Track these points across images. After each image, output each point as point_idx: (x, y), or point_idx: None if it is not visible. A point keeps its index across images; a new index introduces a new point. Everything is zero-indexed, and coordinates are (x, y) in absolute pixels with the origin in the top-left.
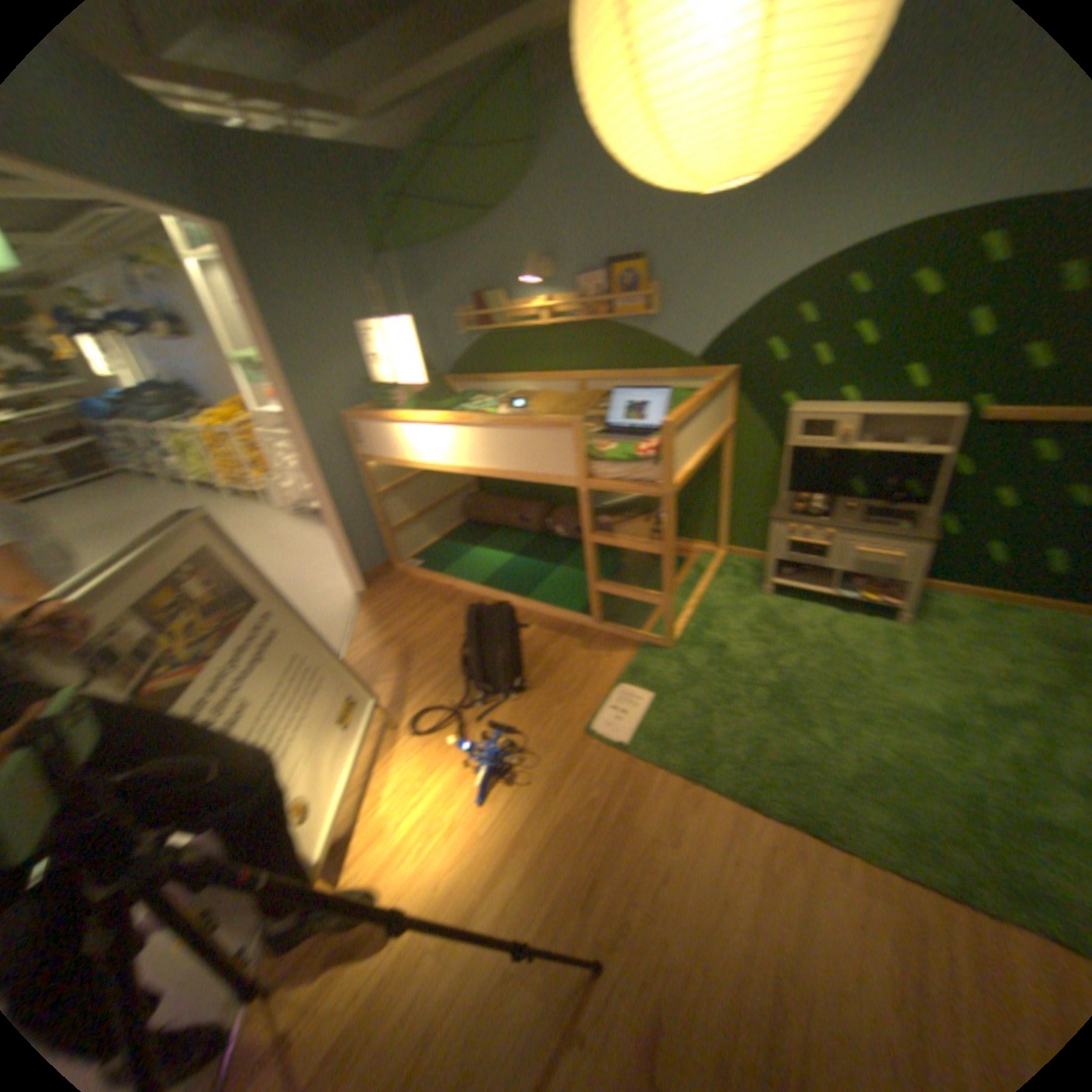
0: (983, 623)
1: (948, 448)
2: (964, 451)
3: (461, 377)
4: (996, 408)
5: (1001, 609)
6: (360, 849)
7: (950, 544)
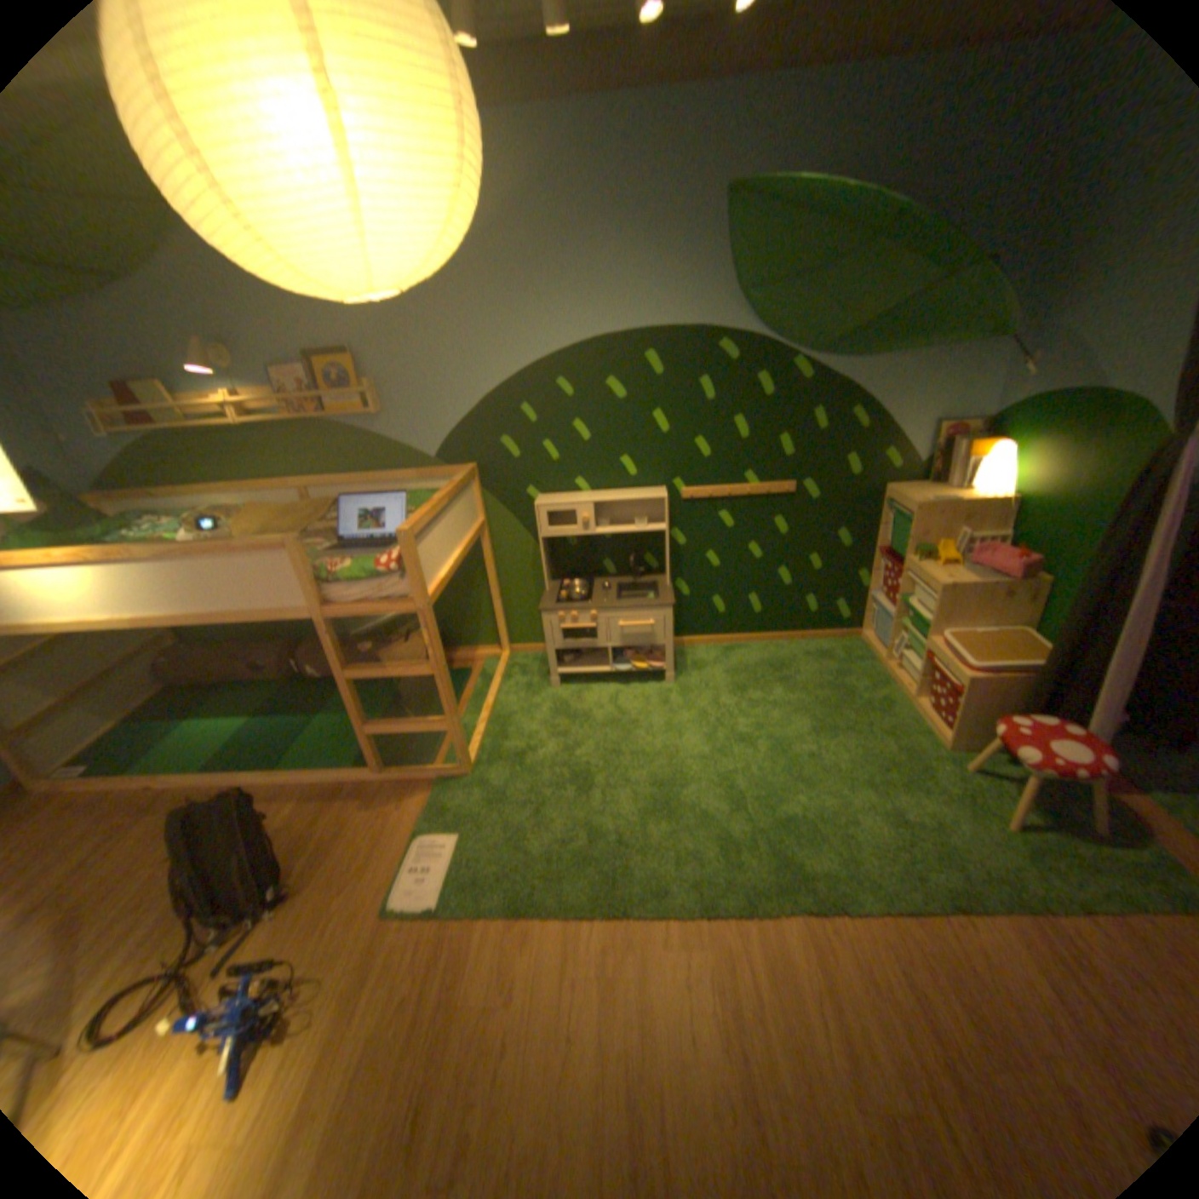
0: (722, 665)
1: (664, 525)
2: (676, 526)
3: (120, 494)
4: (687, 490)
5: (732, 650)
6: None
7: (686, 604)
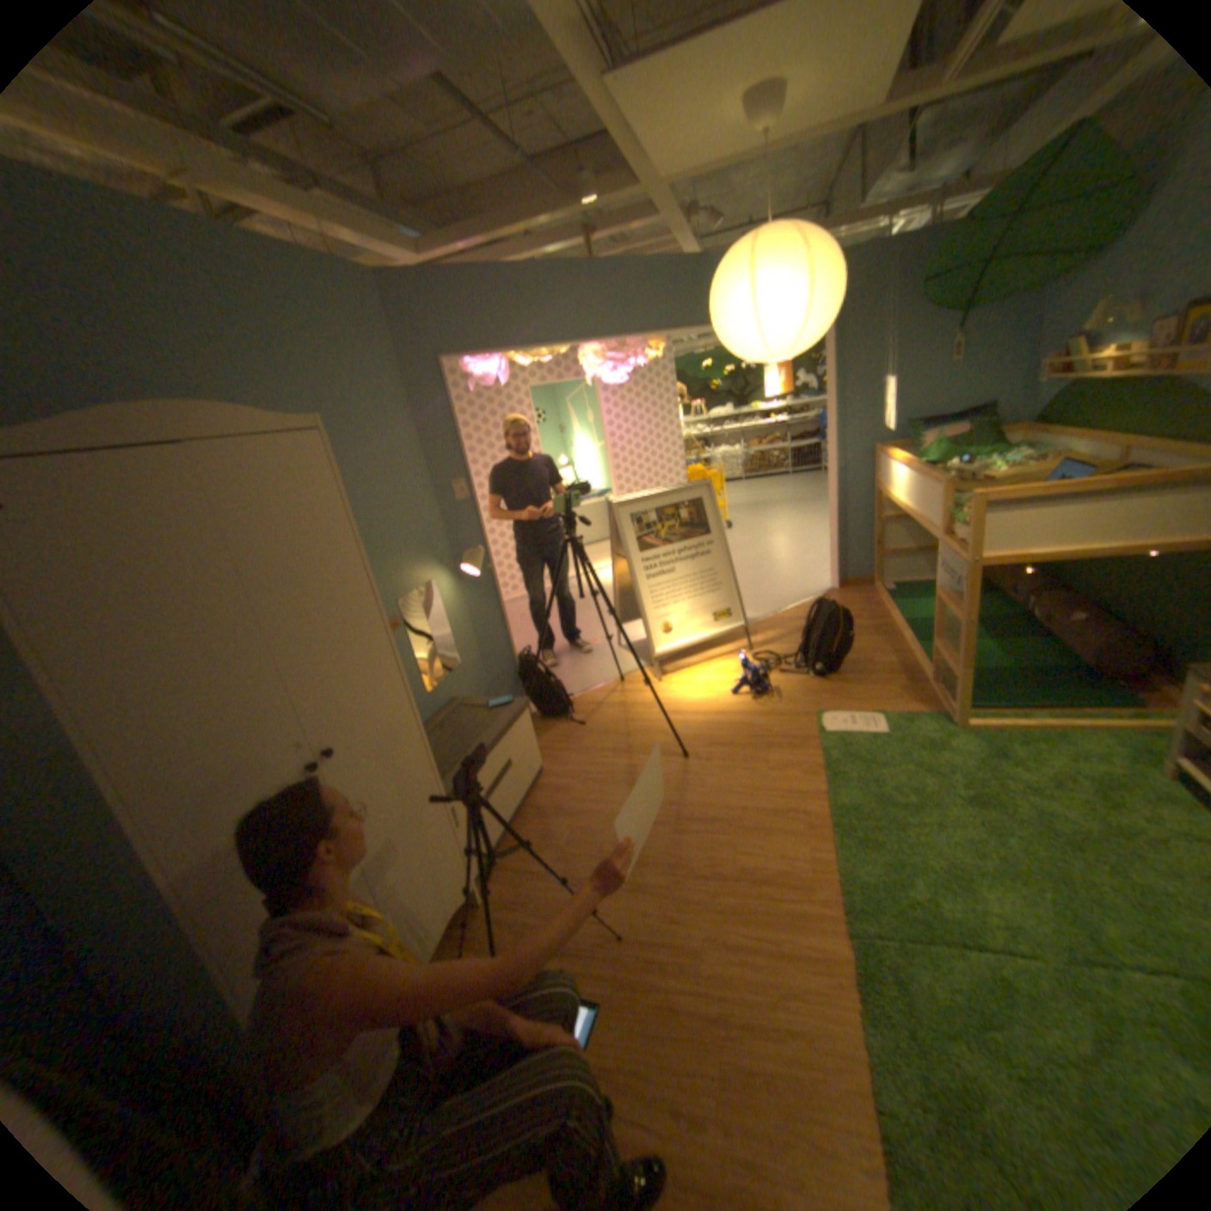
0: None
1: None
2: None
3: (1038, 425)
4: None
5: None
6: (683, 674)
7: None
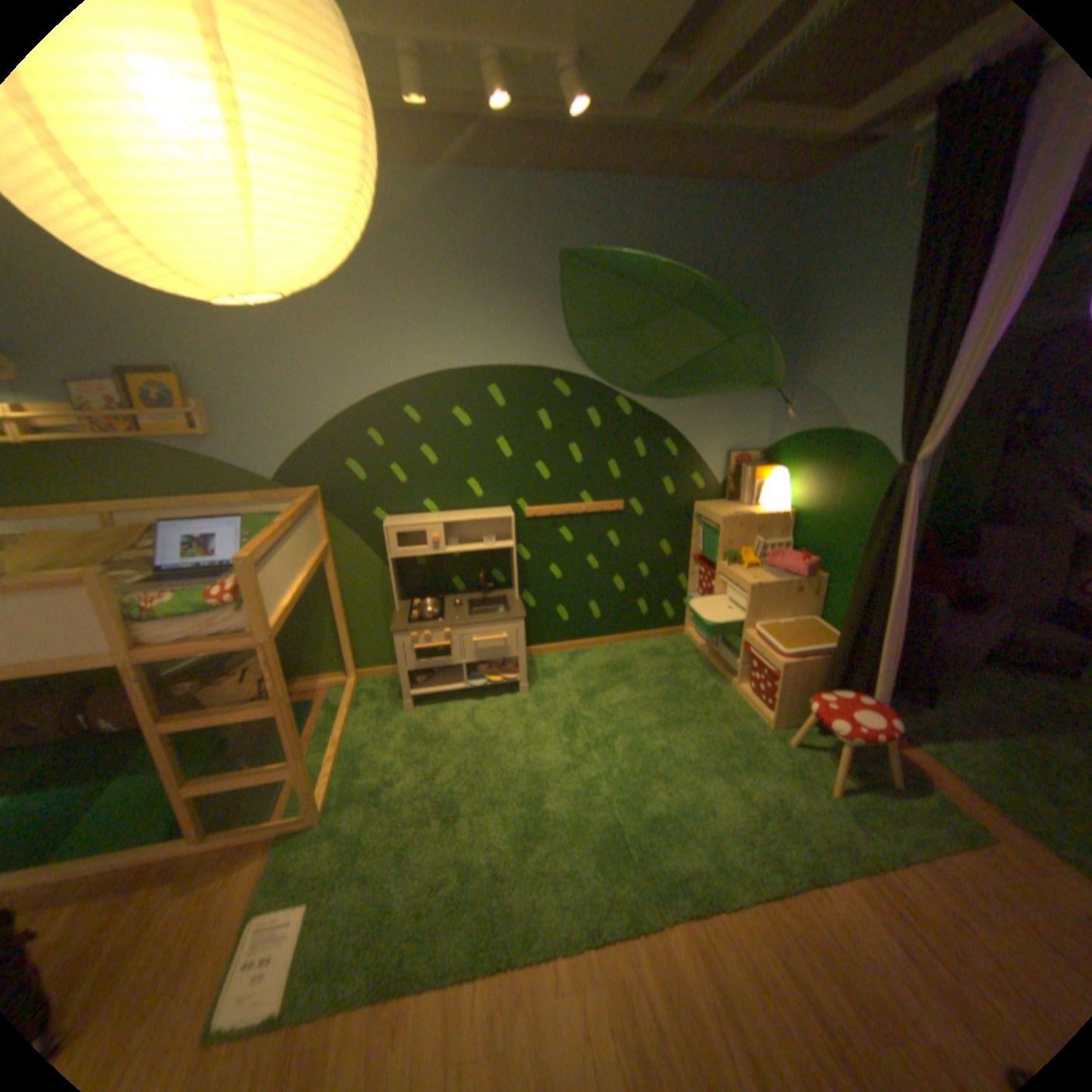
0: (570, 670)
1: (512, 542)
2: (521, 542)
3: None
4: (531, 509)
5: (577, 655)
6: None
7: (533, 615)
